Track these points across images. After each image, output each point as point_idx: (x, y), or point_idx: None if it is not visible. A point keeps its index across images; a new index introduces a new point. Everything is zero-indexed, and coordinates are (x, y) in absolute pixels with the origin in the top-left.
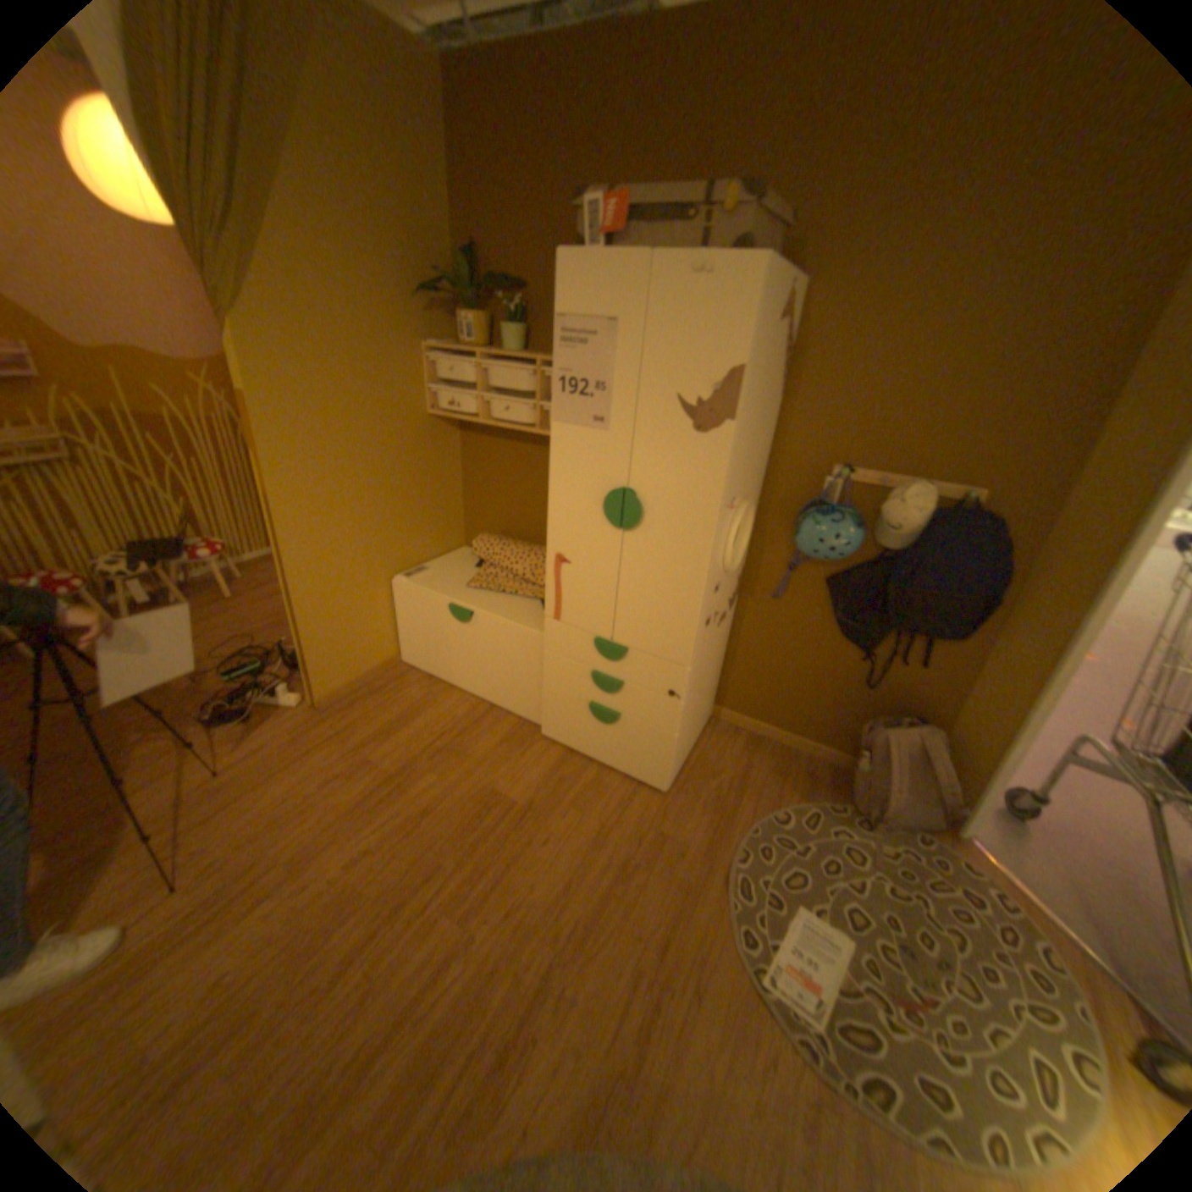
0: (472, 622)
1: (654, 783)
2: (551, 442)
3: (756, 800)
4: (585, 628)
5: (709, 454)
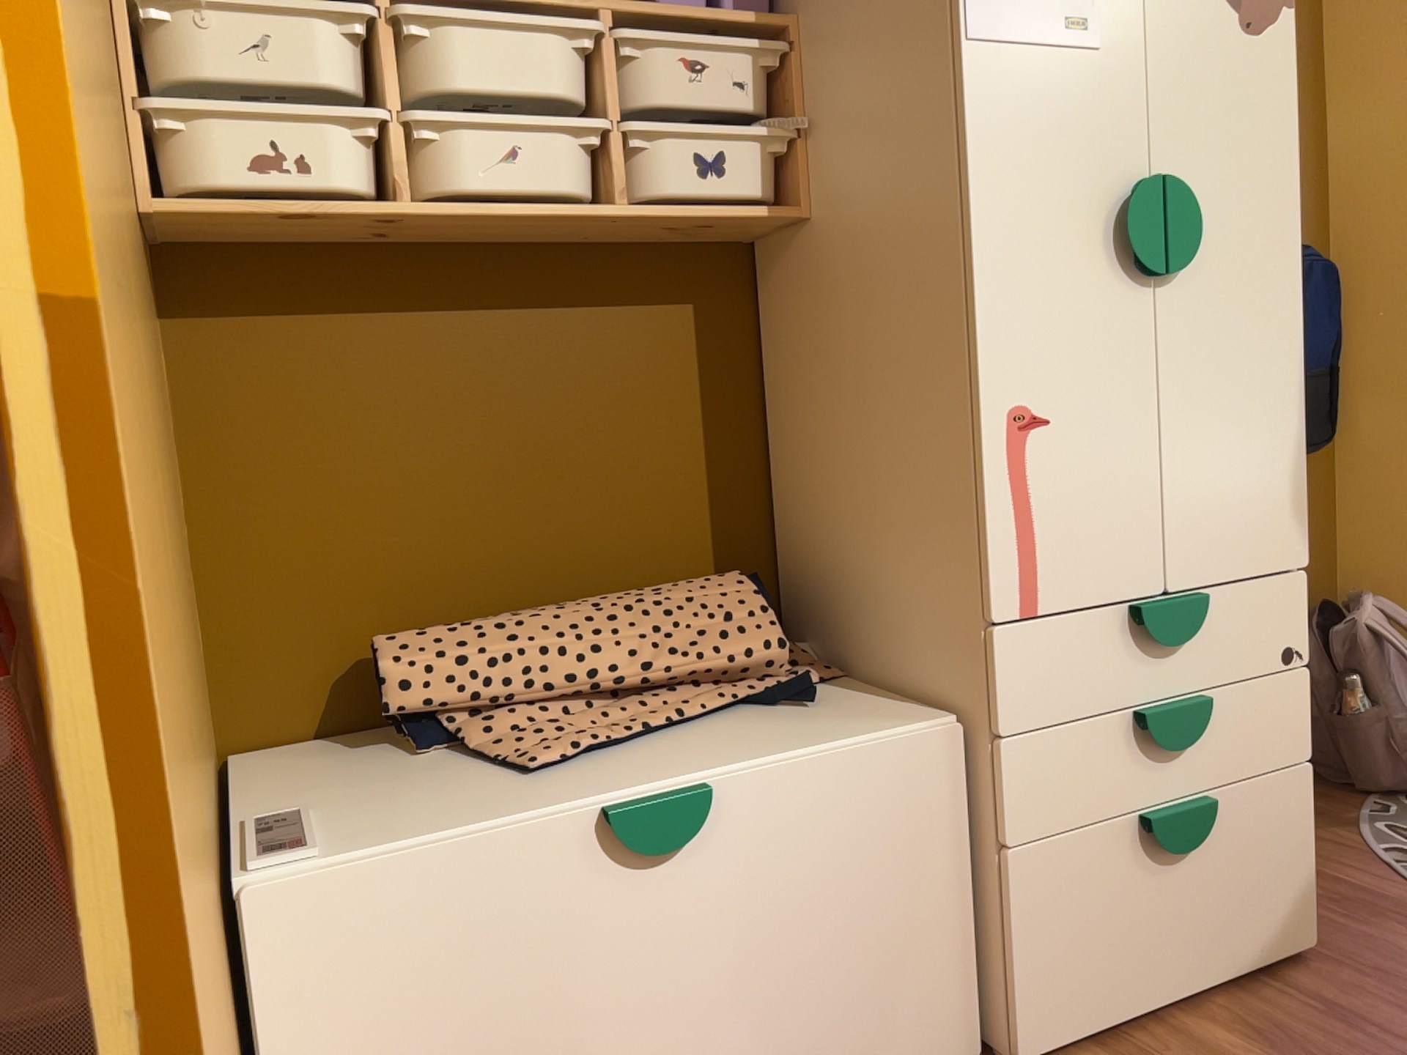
0: (701, 833)
1: (1296, 938)
2: (966, 95)
3: (1342, 859)
4: (1106, 594)
5: (1272, 73)
